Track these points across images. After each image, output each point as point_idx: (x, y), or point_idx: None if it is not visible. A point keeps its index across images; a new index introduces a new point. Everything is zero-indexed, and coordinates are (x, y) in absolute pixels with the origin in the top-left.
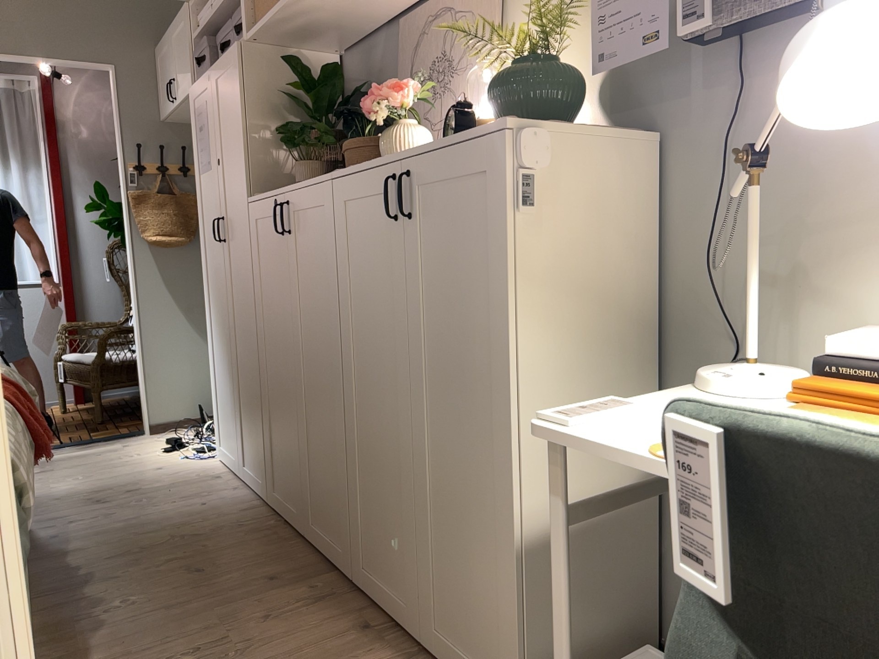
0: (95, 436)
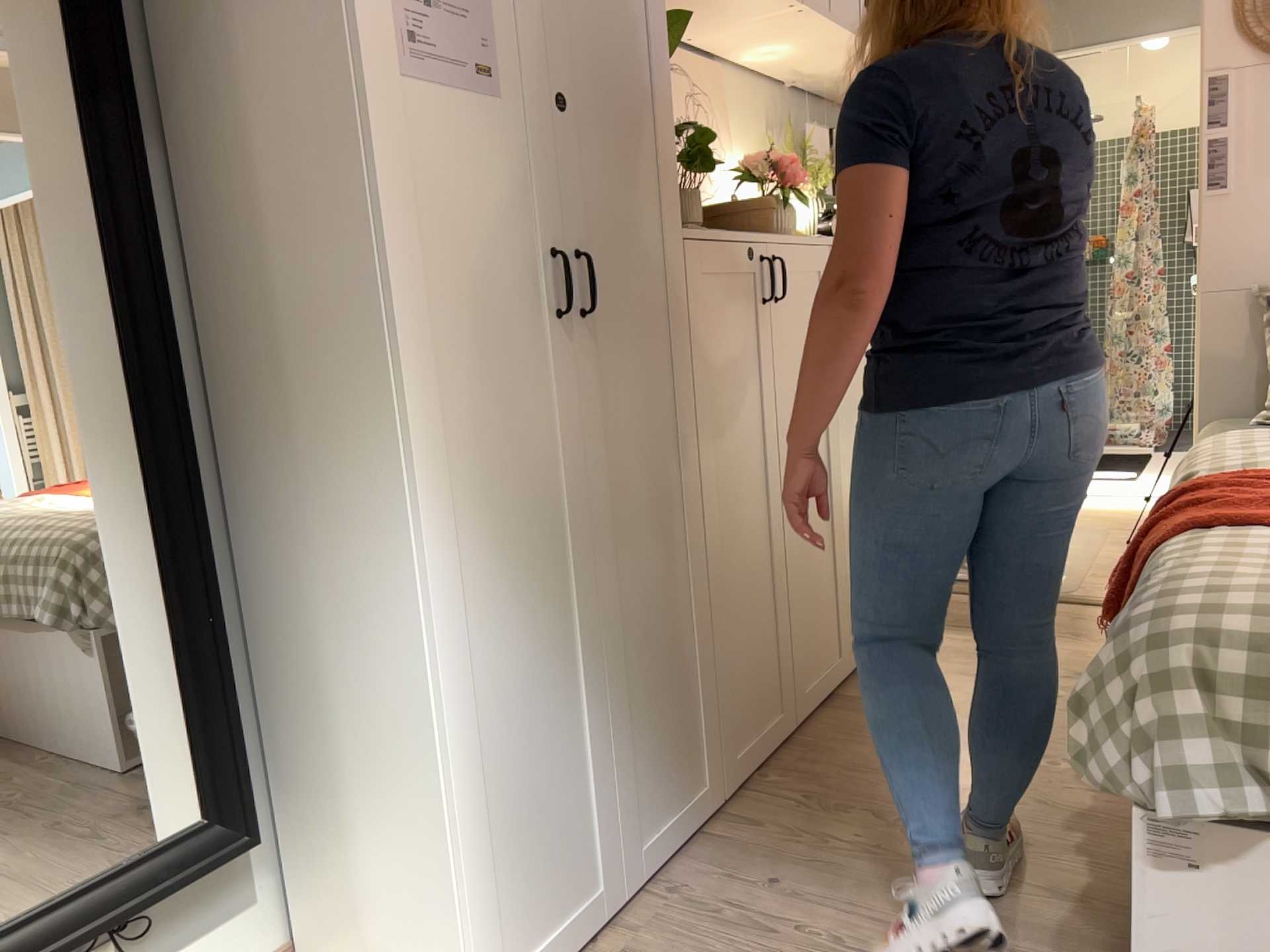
0: None
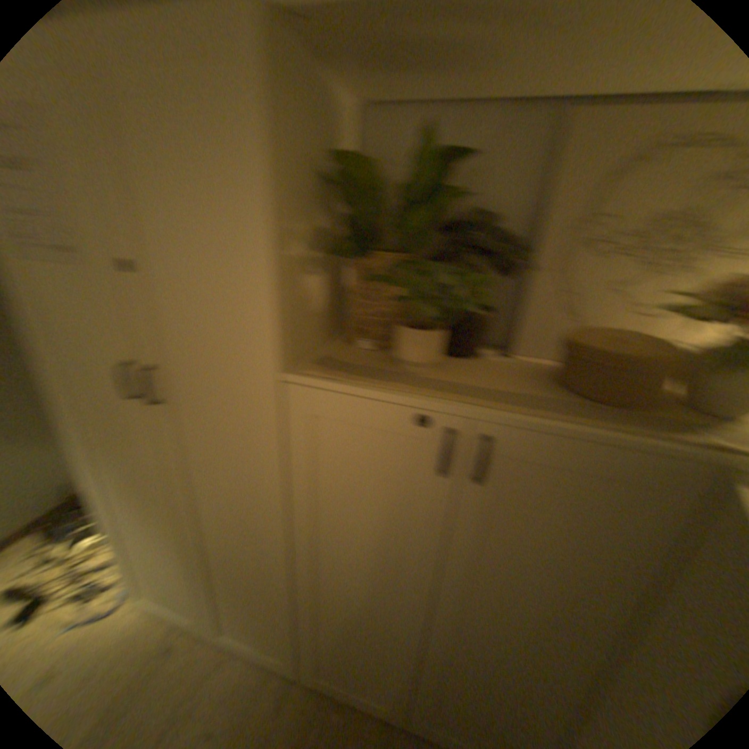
0: None
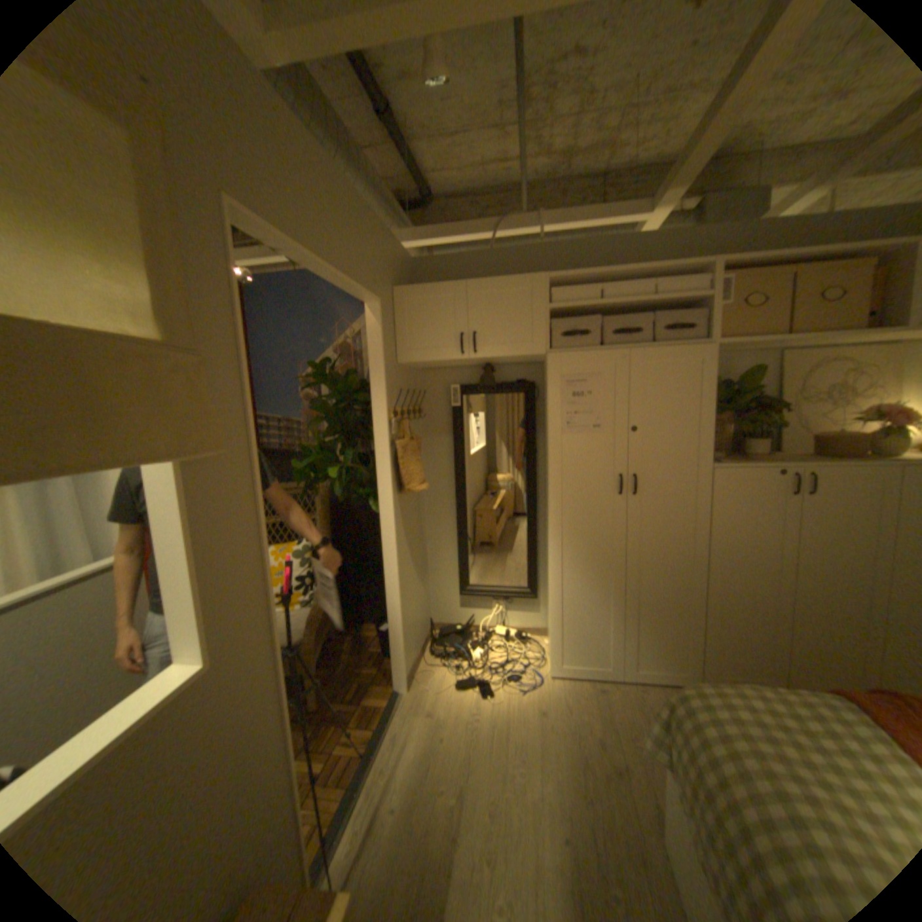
0: (368, 727)
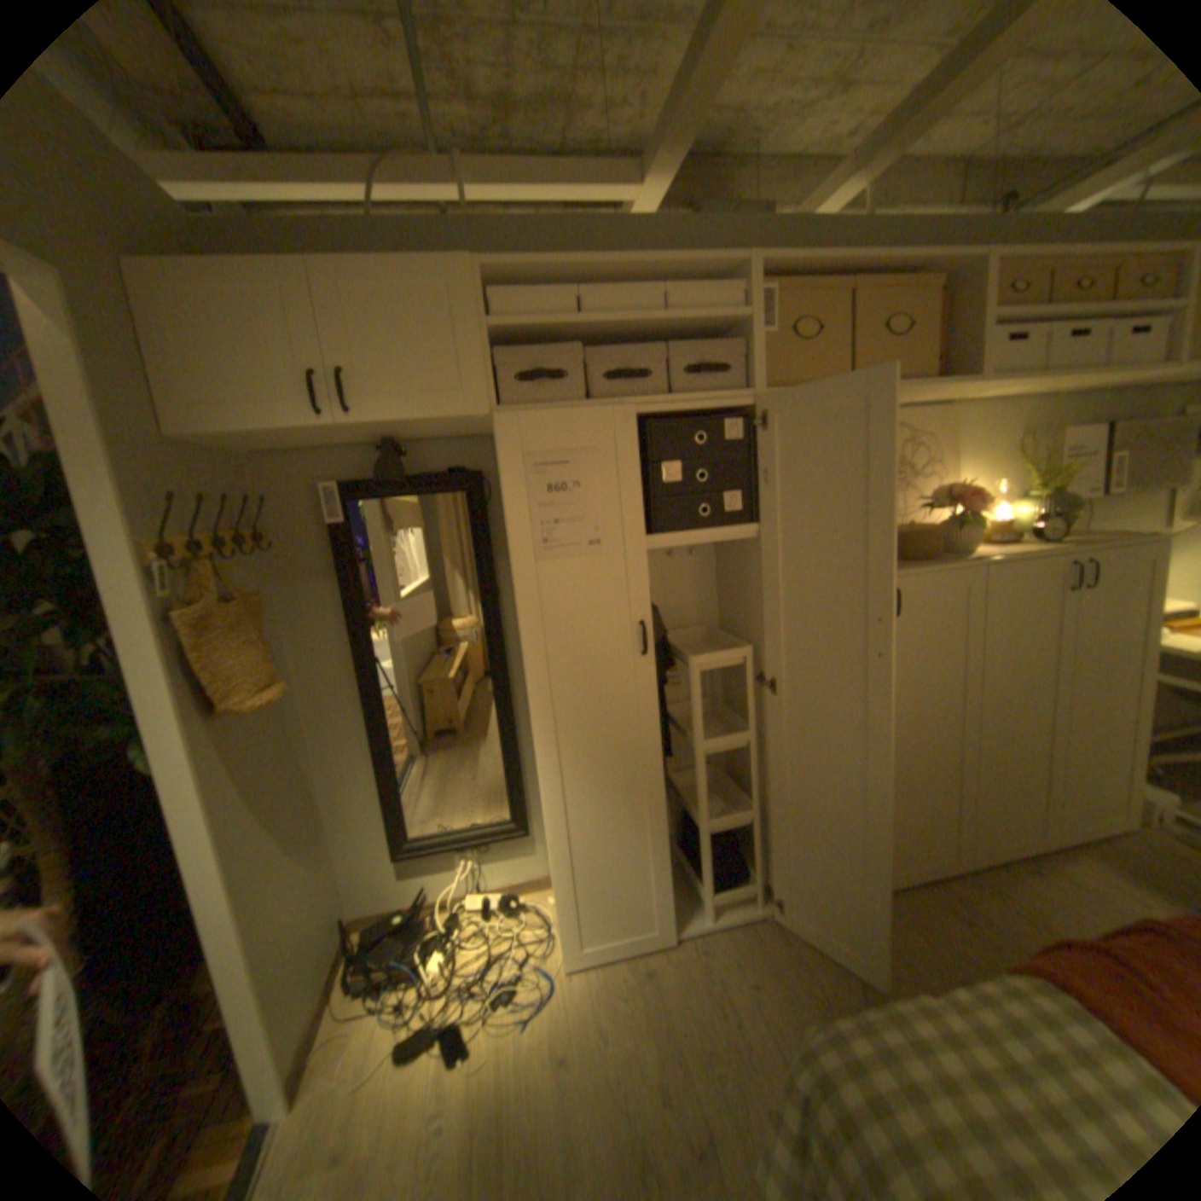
0: None
